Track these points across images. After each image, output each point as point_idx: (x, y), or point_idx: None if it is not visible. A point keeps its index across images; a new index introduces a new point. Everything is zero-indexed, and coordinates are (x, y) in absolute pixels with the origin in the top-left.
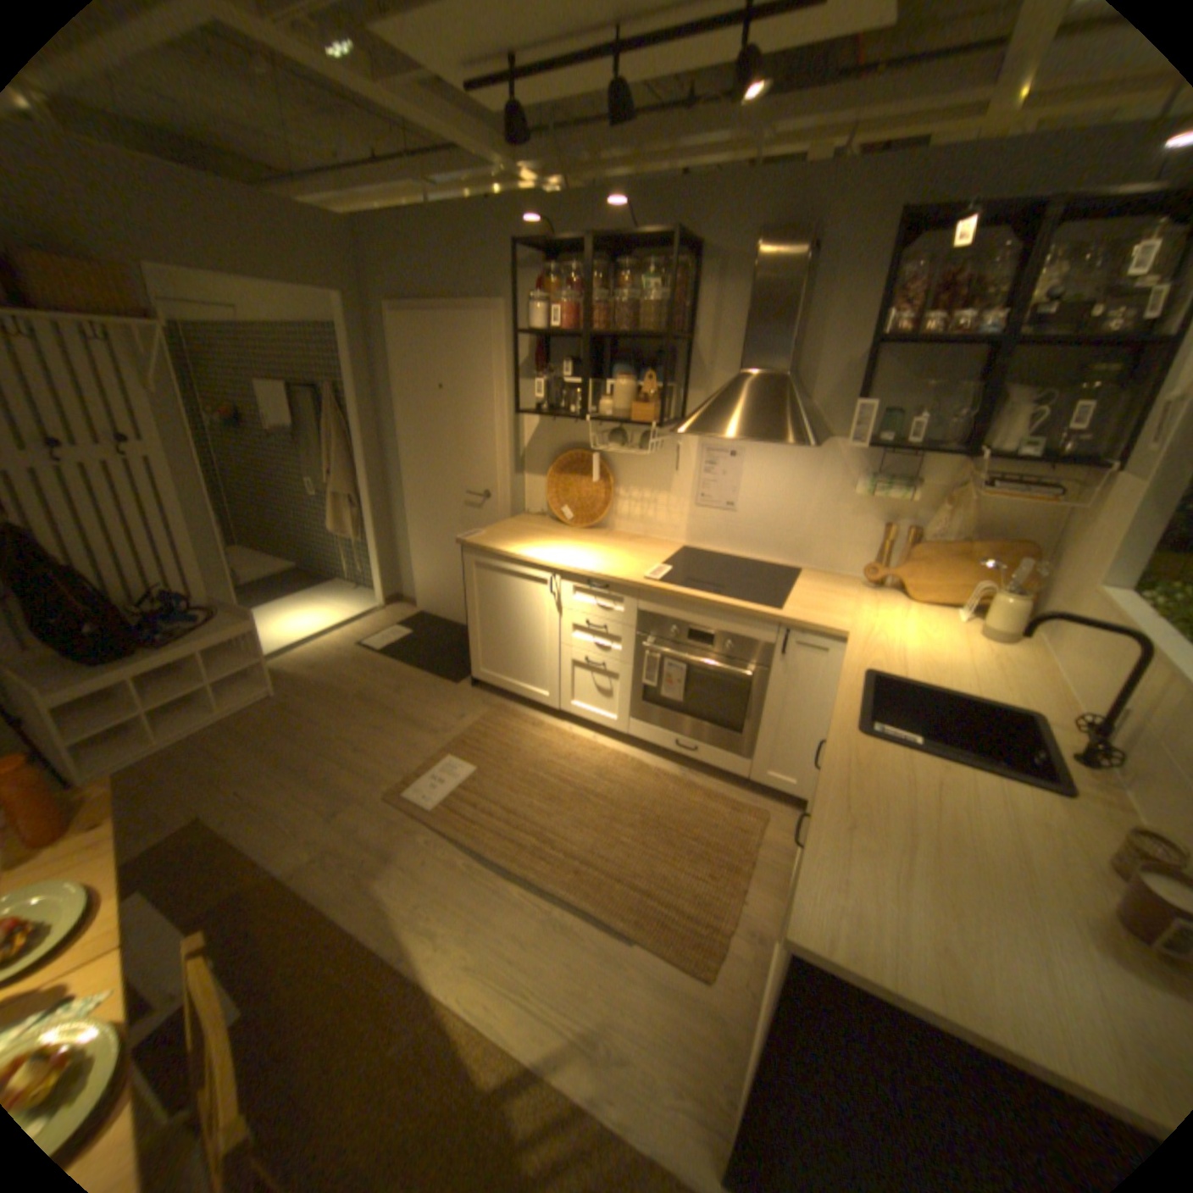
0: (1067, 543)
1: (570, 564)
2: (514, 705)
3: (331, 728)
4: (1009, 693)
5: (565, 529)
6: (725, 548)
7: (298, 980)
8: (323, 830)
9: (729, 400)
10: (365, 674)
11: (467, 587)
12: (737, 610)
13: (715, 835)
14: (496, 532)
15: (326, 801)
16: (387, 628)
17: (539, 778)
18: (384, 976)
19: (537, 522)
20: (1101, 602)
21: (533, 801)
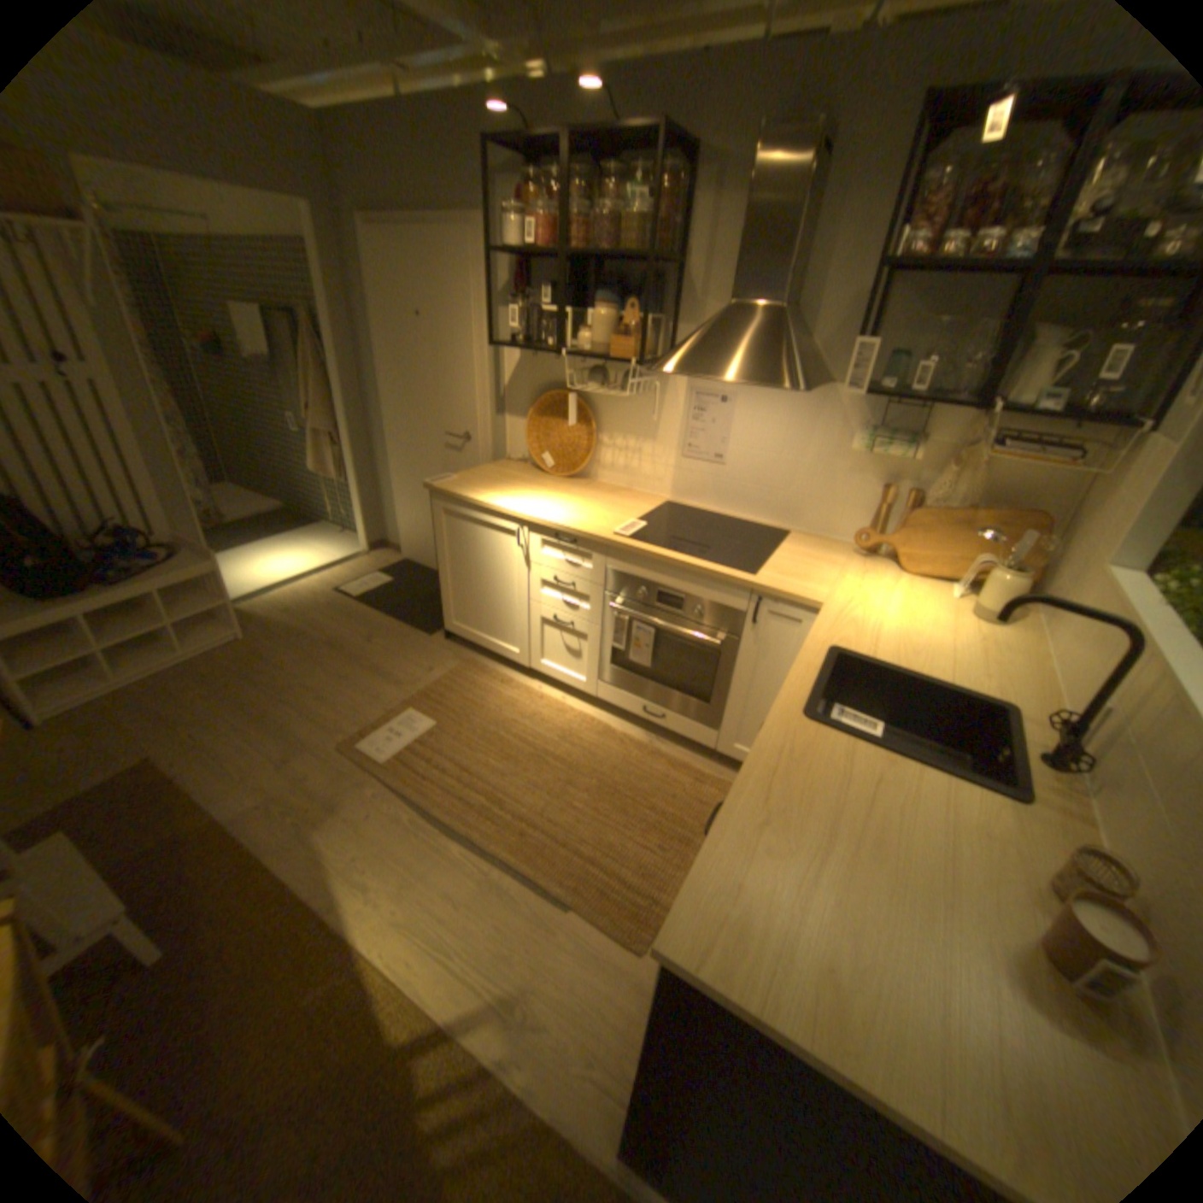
0: (1084, 515)
1: (539, 516)
2: (487, 661)
3: (297, 675)
4: (988, 680)
5: (545, 478)
6: (713, 506)
7: (226, 925)
8: (273, 777)
9: (716, 336)
10: (340, 622)
11: (439, 536)
12: (708, 574)
13: (672, 806)
14: (470, 479)
15: (281, 749)
16: (369, 575)
17: (500, 737)
18: (312, 926)
19: (518, 469)
20: (1106, 585)
21: (490, 761)
